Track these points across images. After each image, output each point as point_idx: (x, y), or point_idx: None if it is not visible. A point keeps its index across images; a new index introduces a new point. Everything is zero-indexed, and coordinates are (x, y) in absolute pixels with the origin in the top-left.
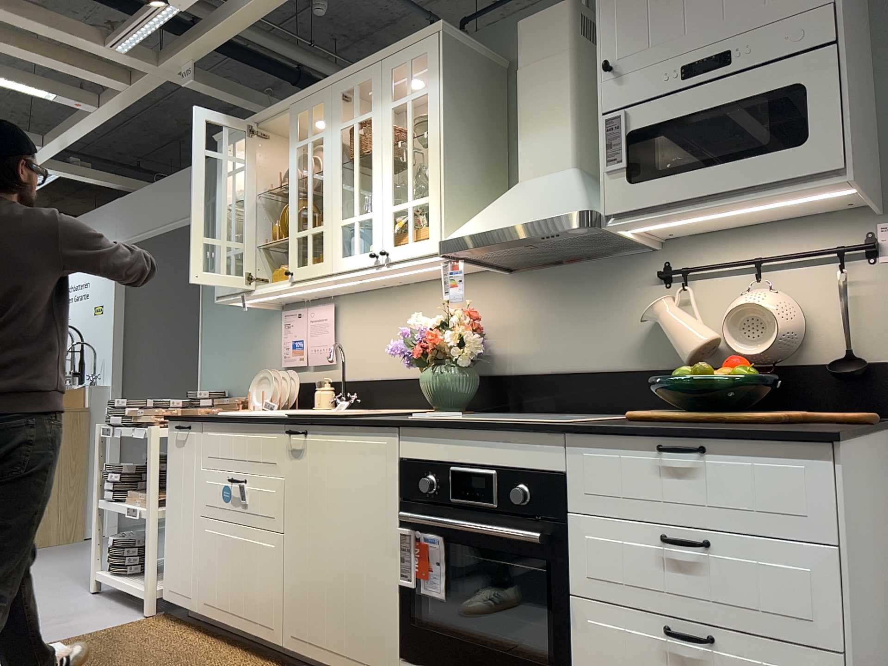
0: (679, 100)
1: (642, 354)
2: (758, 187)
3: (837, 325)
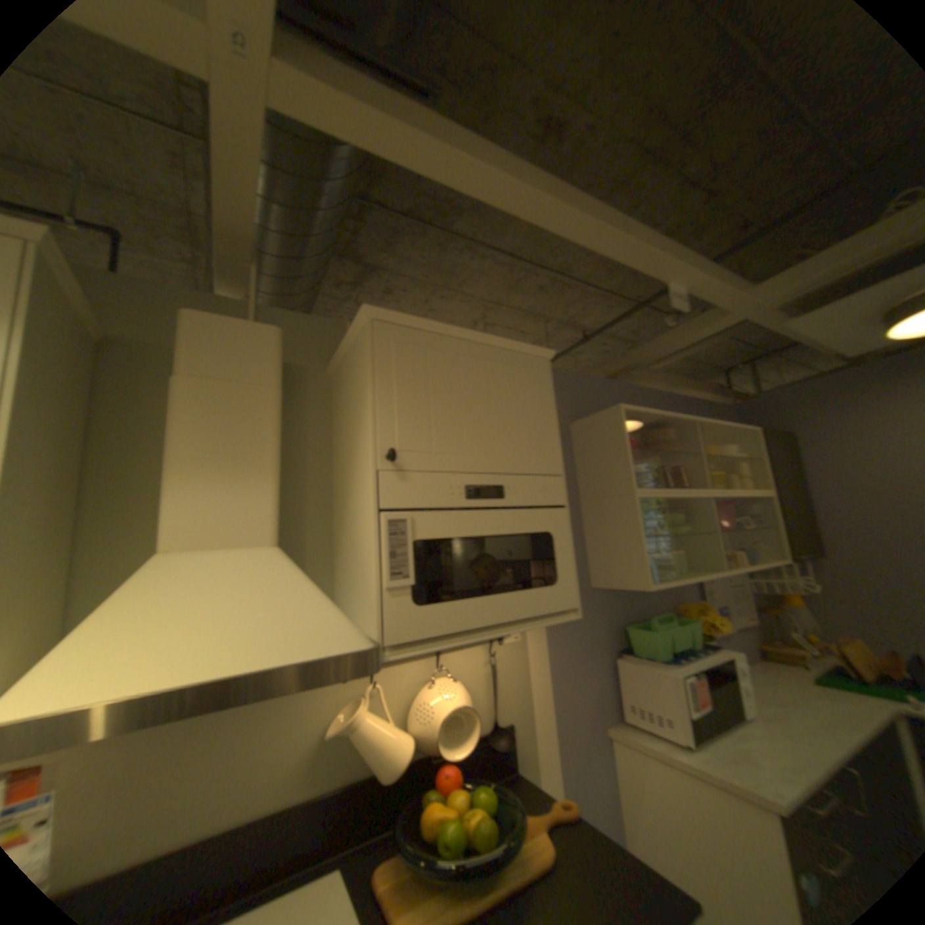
0: (468, 518)
1: (311, 776)
2: (526, 617)
3: (485, 700)
